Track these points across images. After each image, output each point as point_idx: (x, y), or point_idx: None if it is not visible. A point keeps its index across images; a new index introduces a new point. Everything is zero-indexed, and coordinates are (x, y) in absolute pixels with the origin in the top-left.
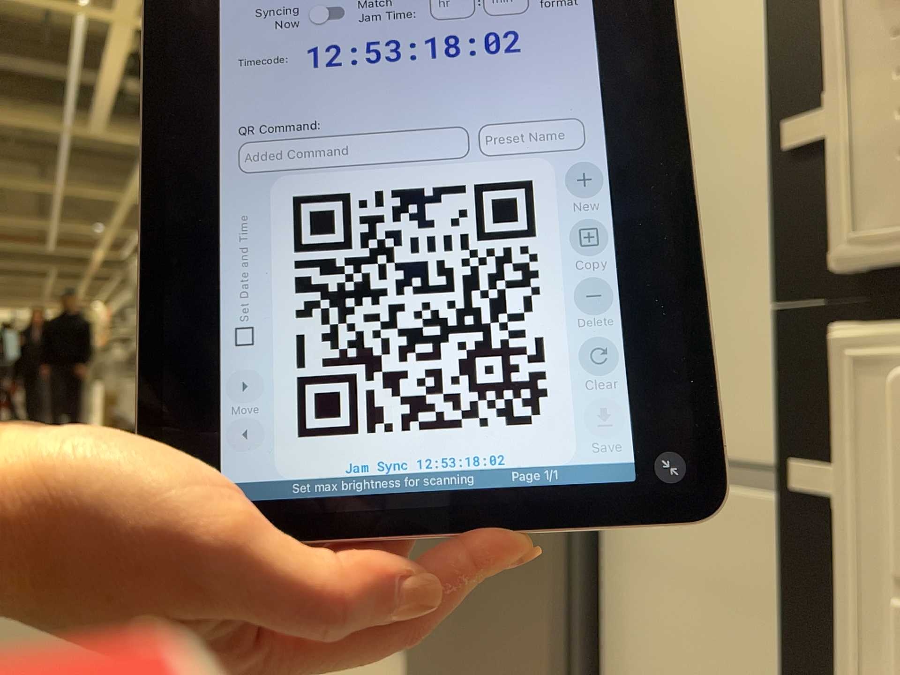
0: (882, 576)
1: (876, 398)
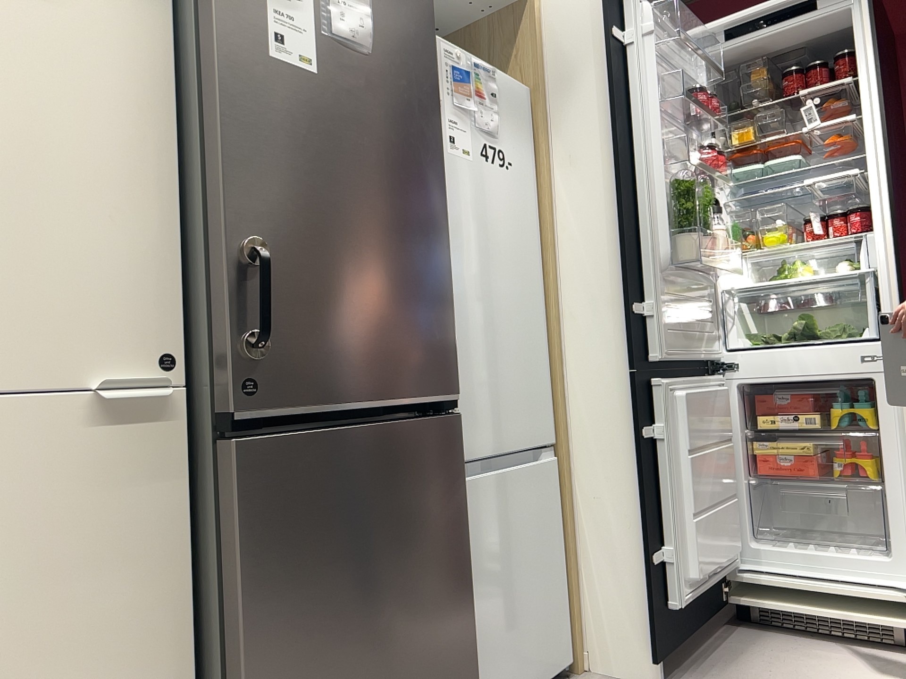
0: (670, 449)
1: (666, 396)
